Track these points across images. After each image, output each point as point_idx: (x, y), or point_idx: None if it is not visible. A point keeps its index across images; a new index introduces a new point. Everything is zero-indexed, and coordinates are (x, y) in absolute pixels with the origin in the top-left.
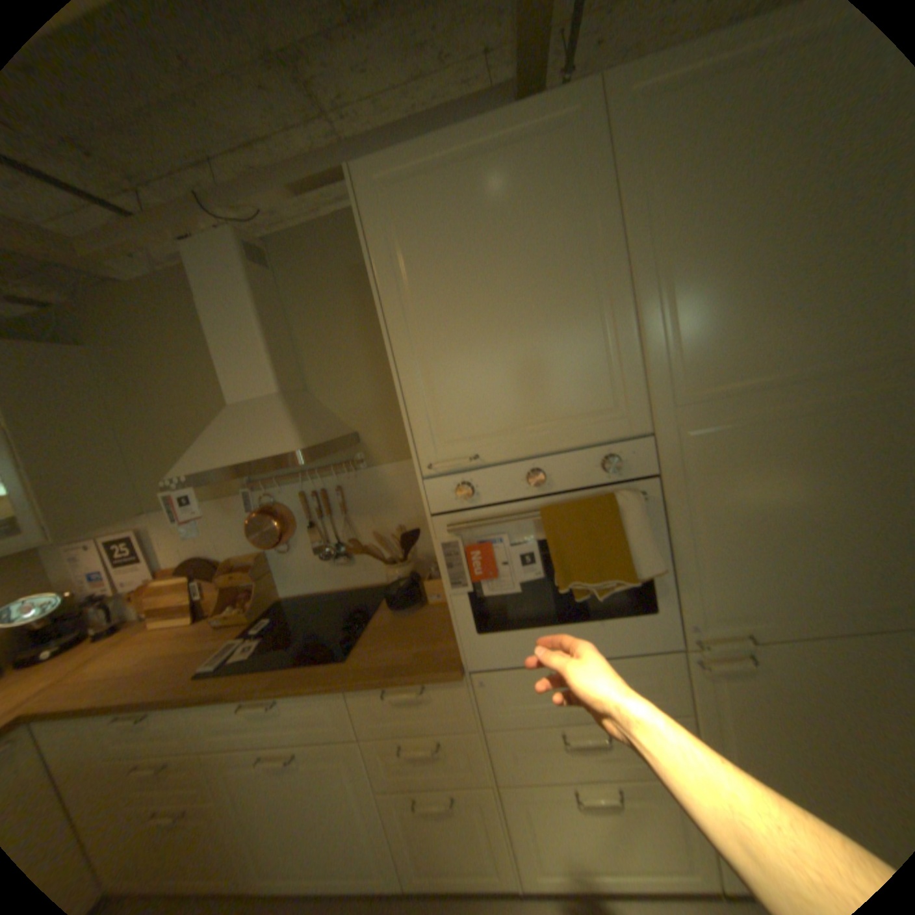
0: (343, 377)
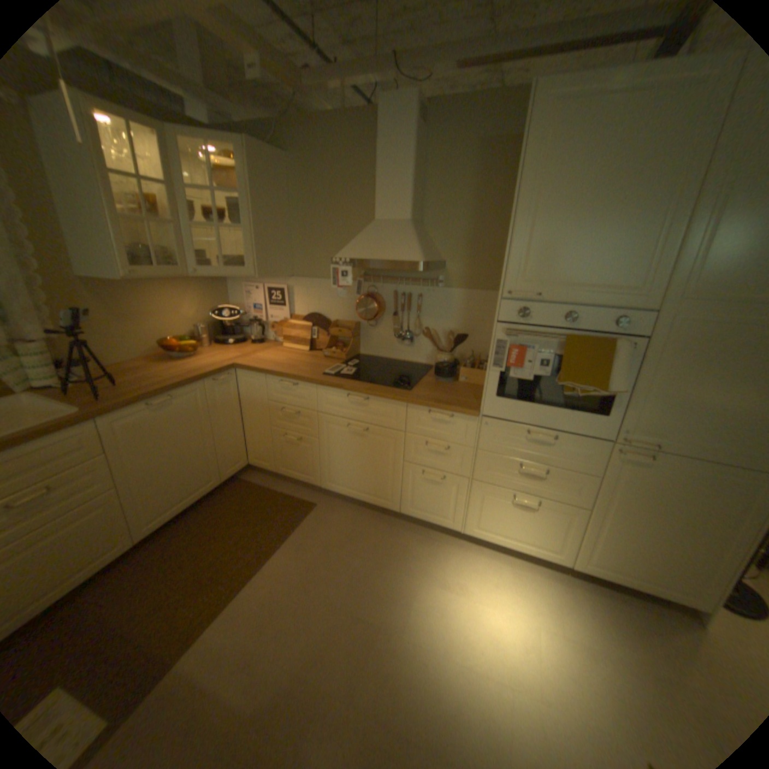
0: (449, 220)
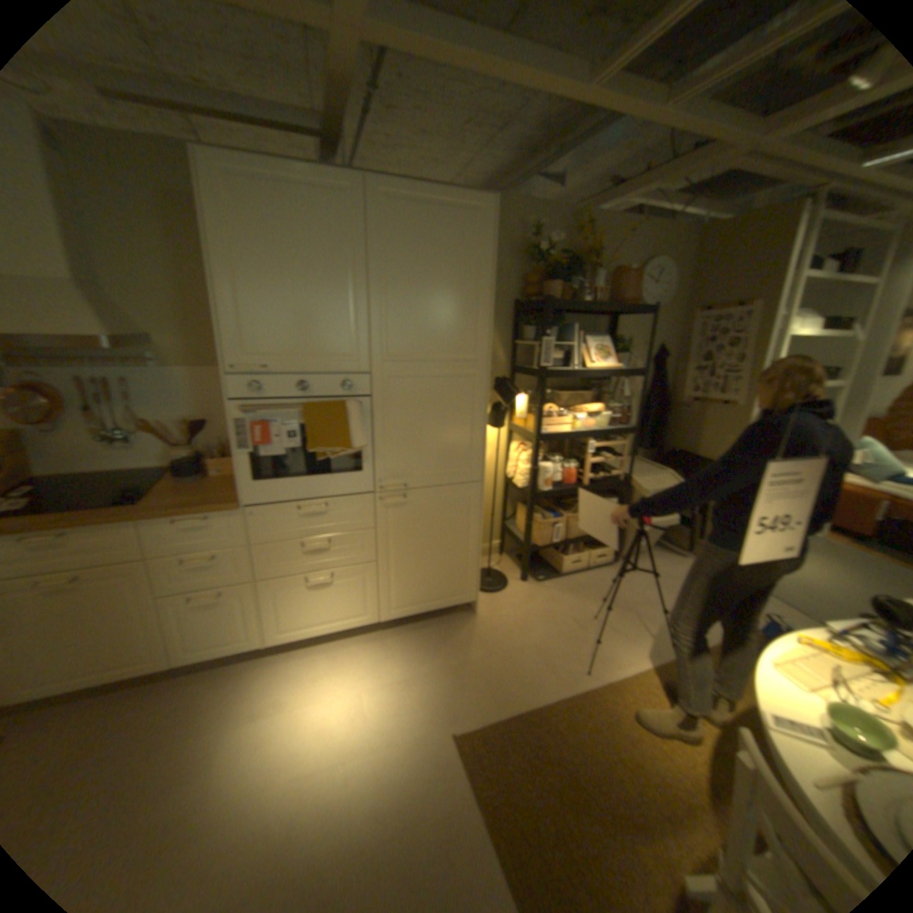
0: (135, 282)
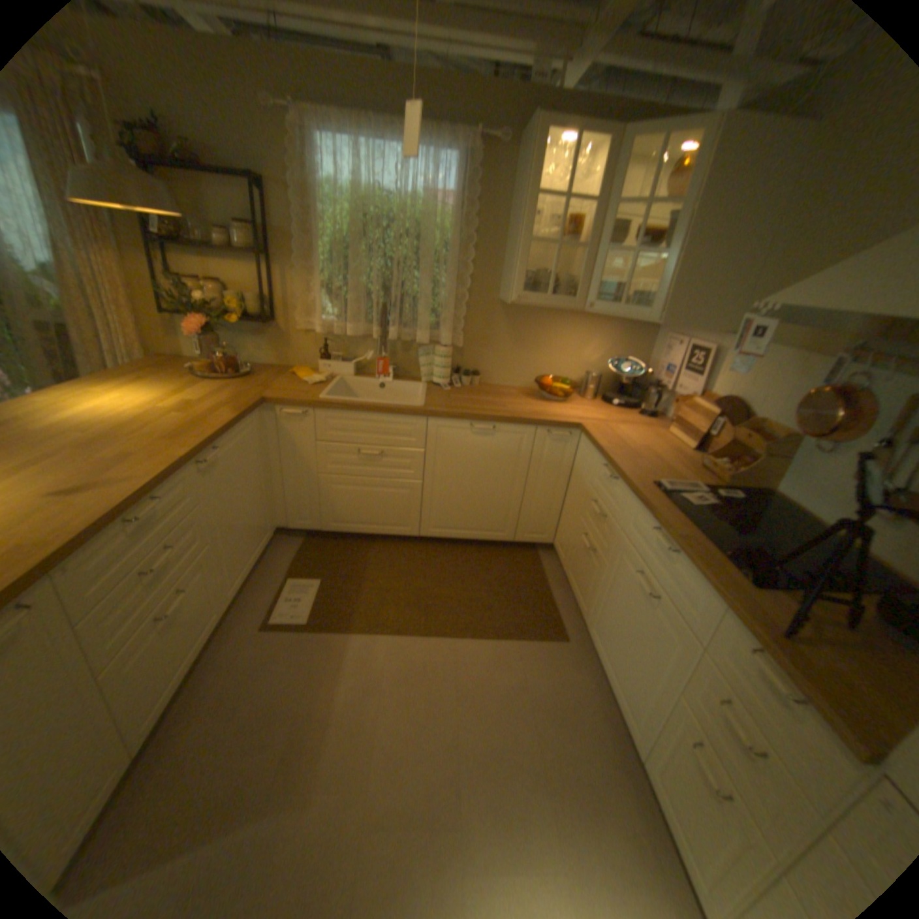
0: None
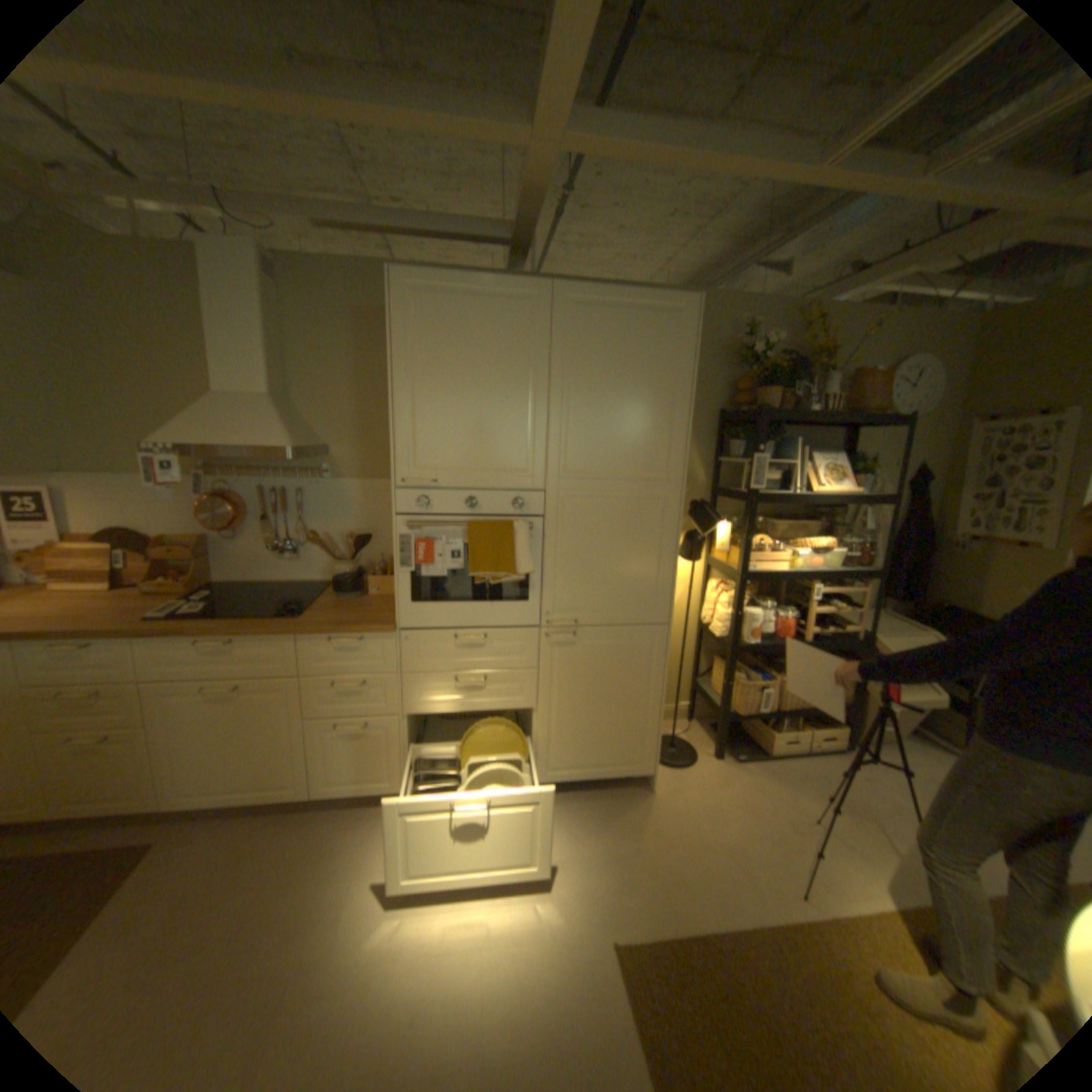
0: (326, 397)
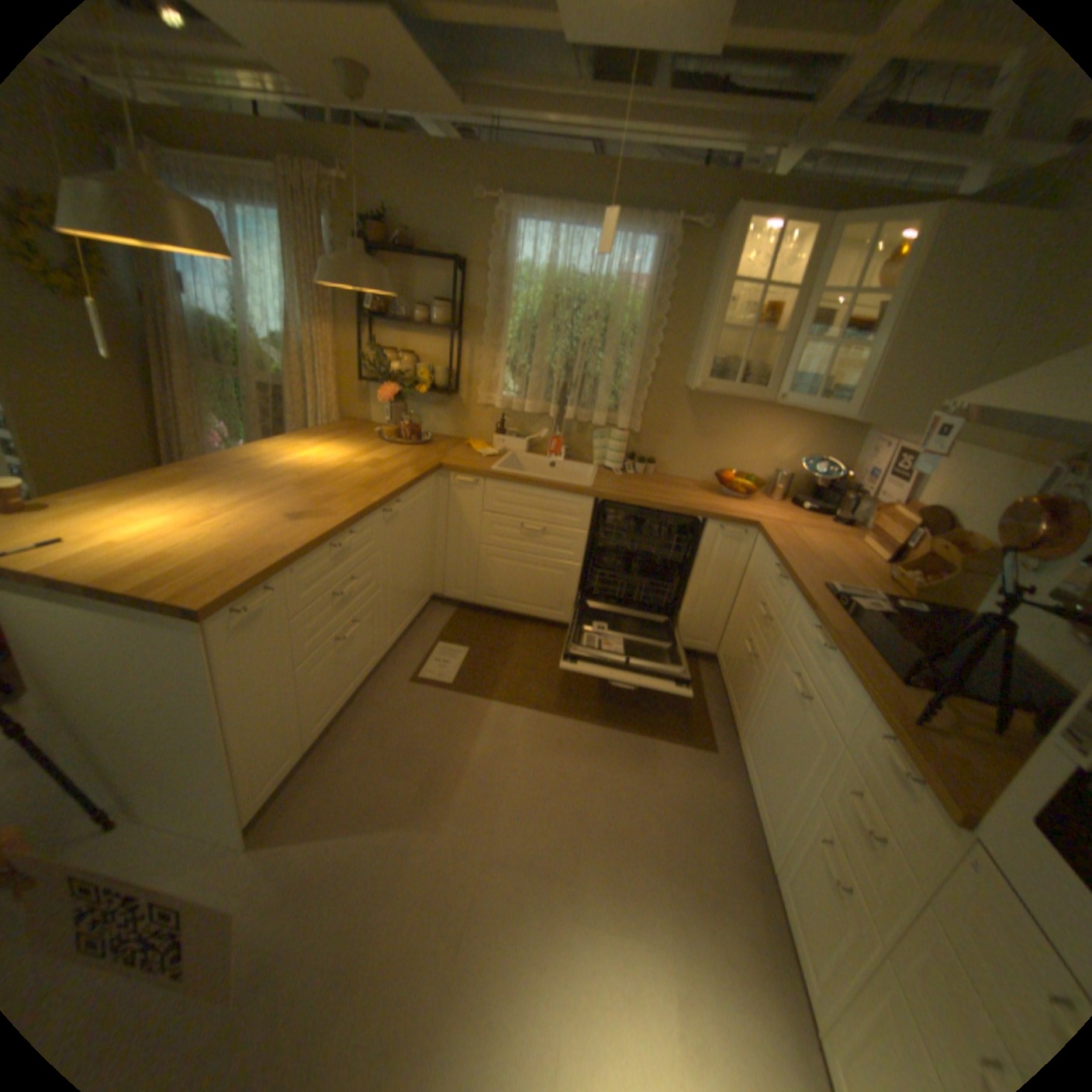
0: None
